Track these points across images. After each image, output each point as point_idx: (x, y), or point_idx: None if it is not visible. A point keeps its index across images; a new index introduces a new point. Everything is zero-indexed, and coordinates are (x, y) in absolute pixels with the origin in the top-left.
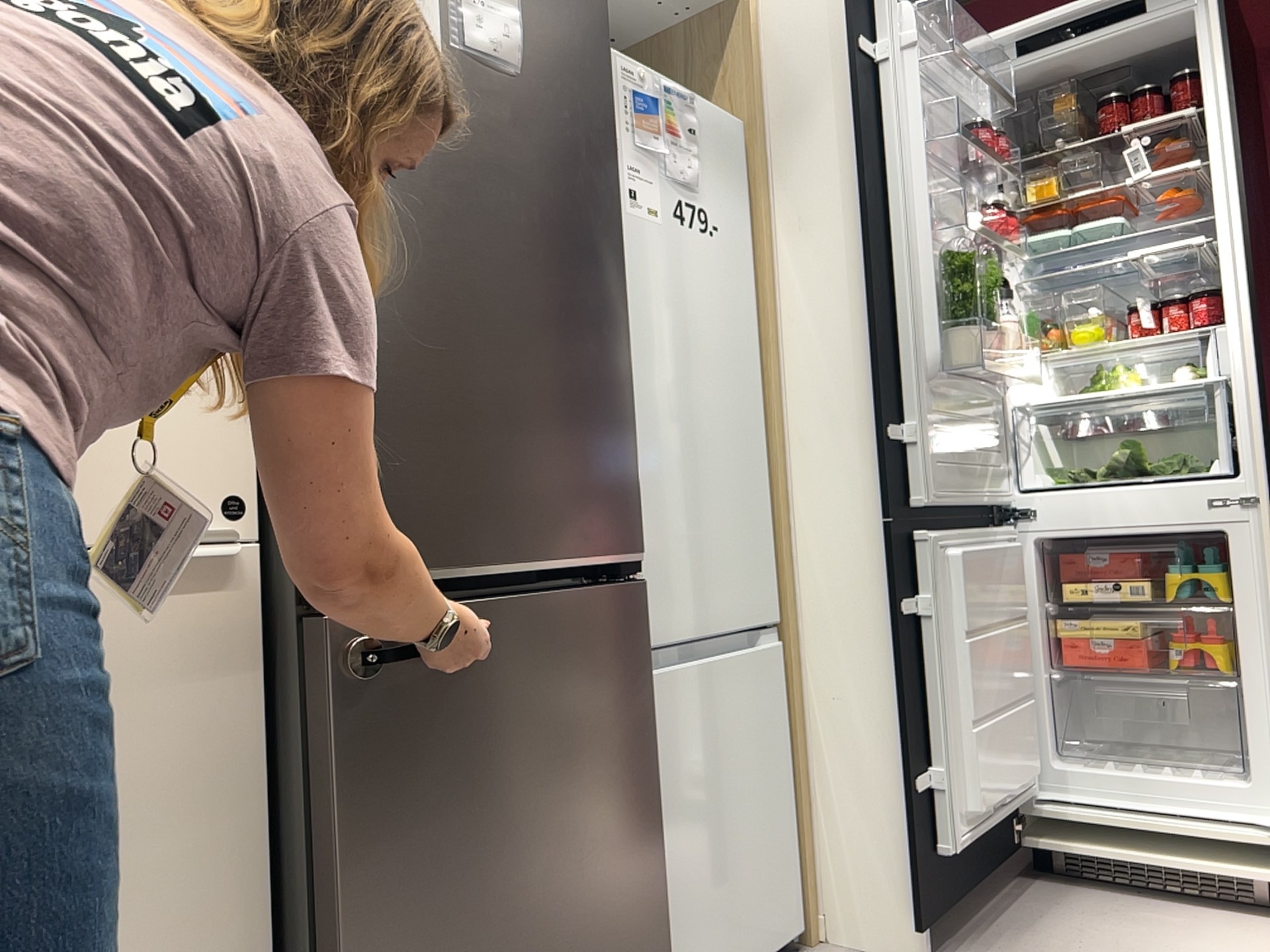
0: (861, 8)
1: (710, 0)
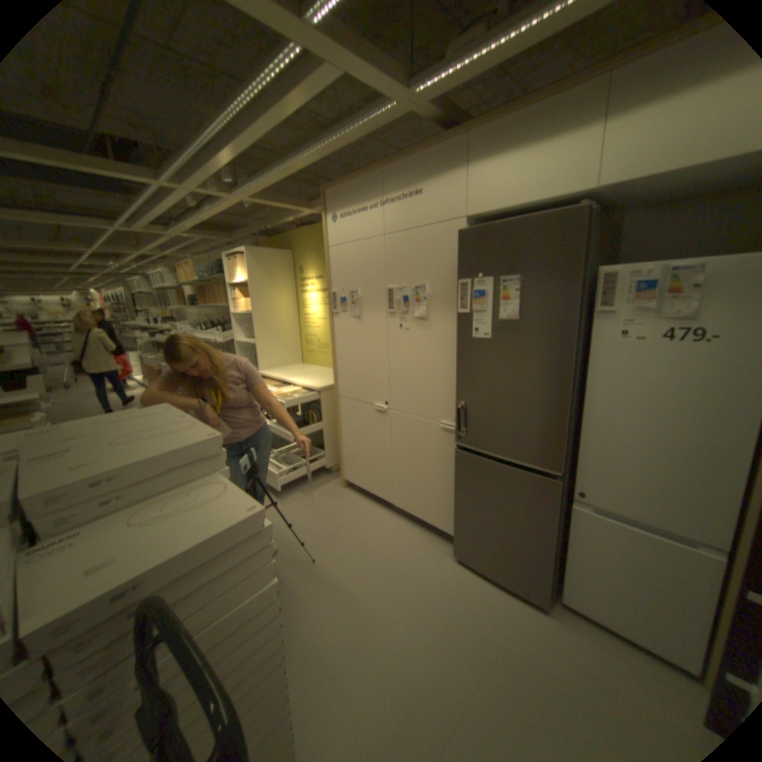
0: None
1: None
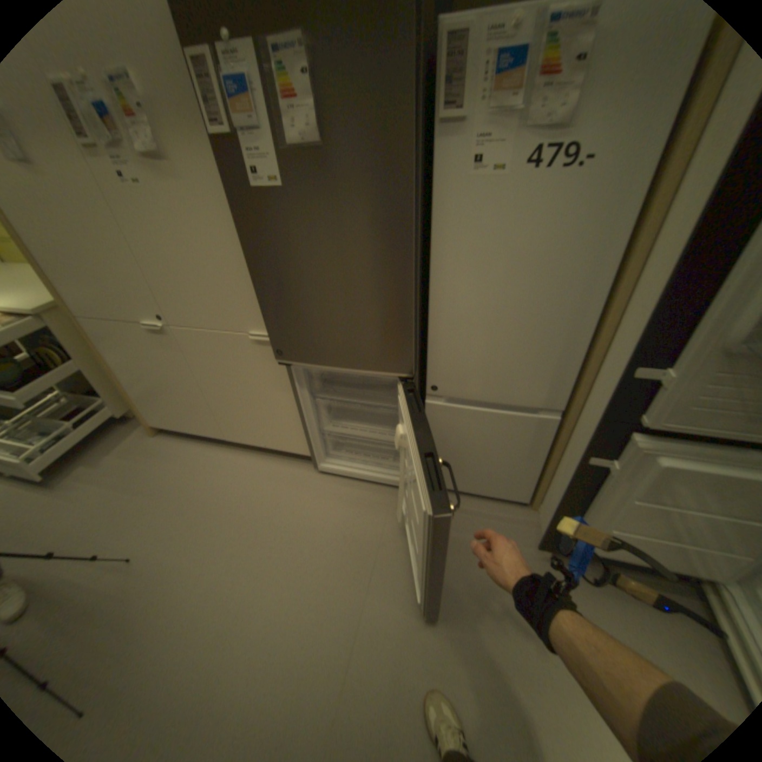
0: None
1: None
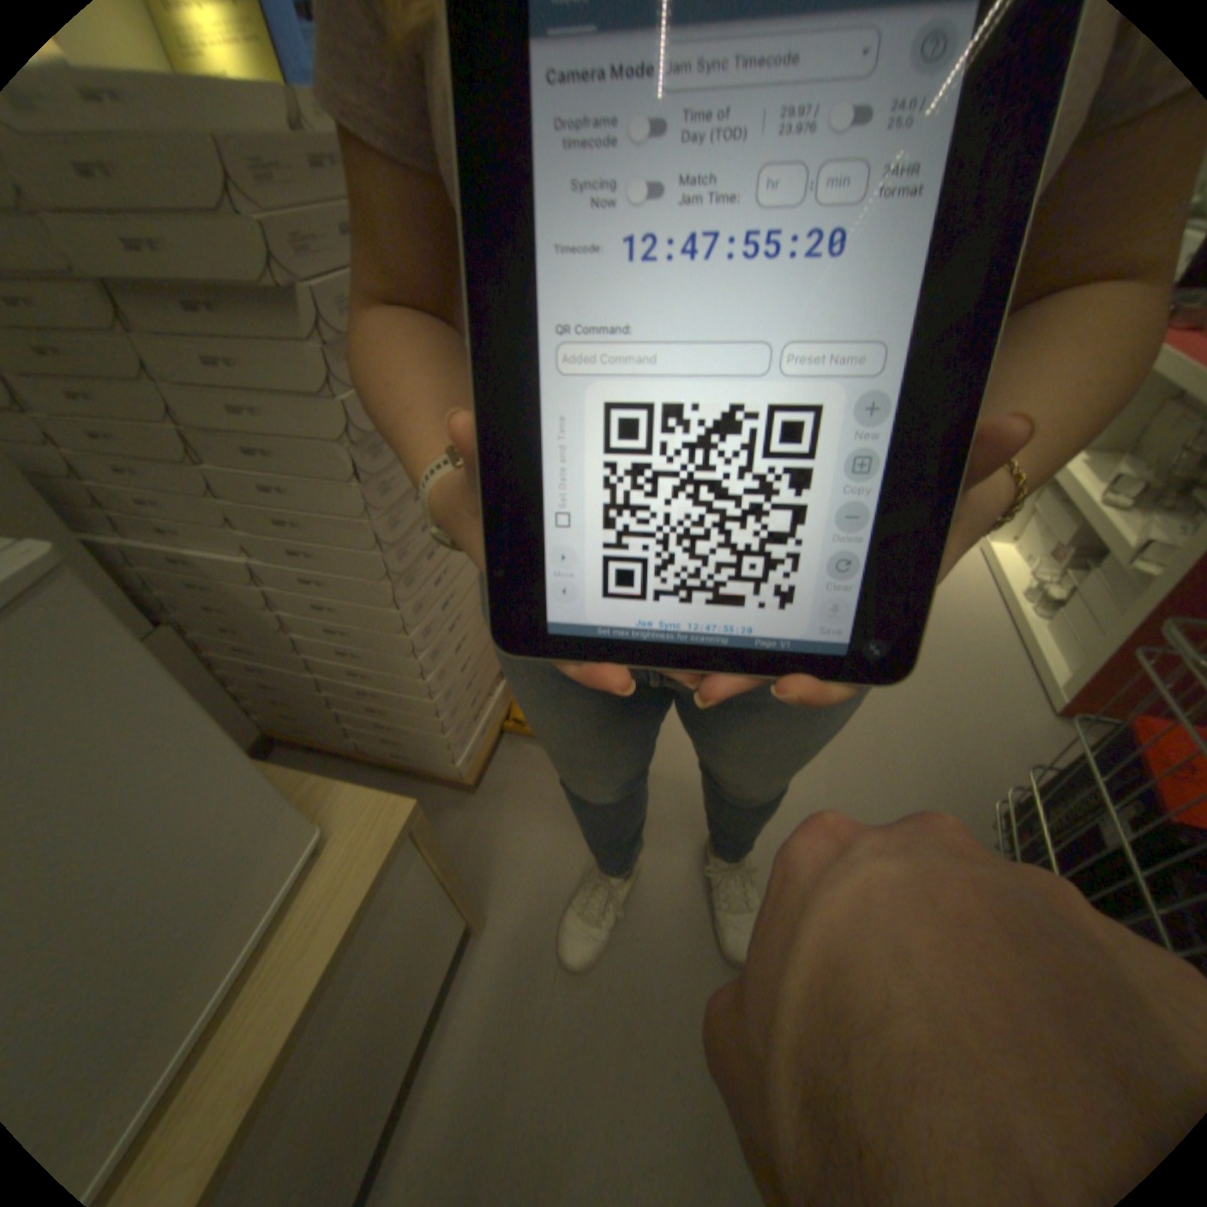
0: None
1: None
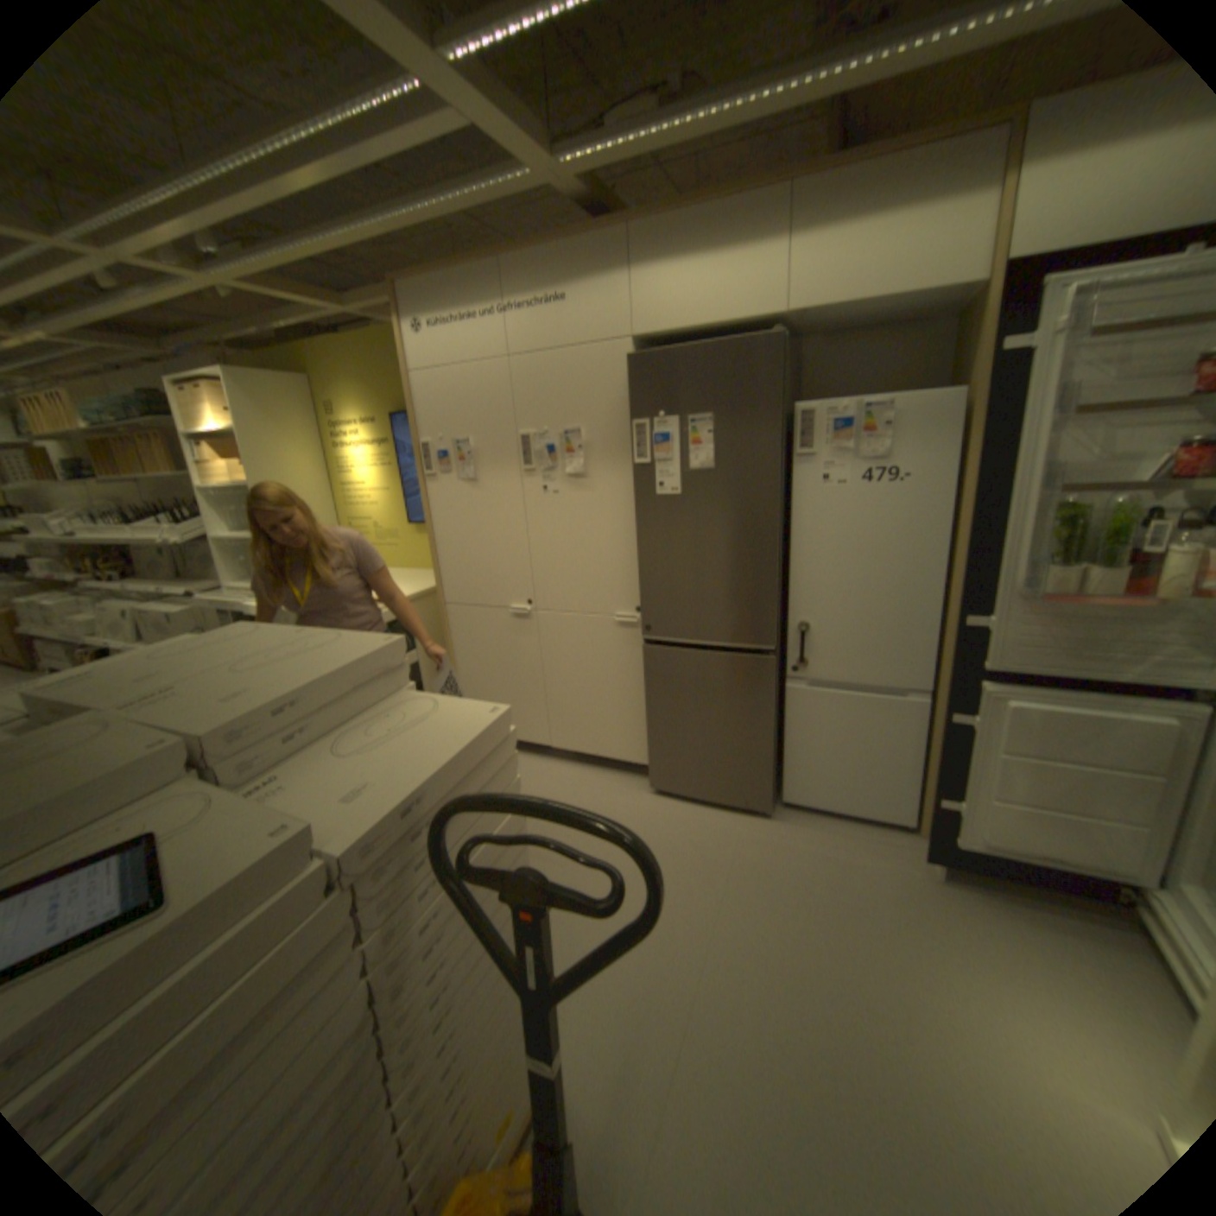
0: (1015, 312)
1: (976, 287)
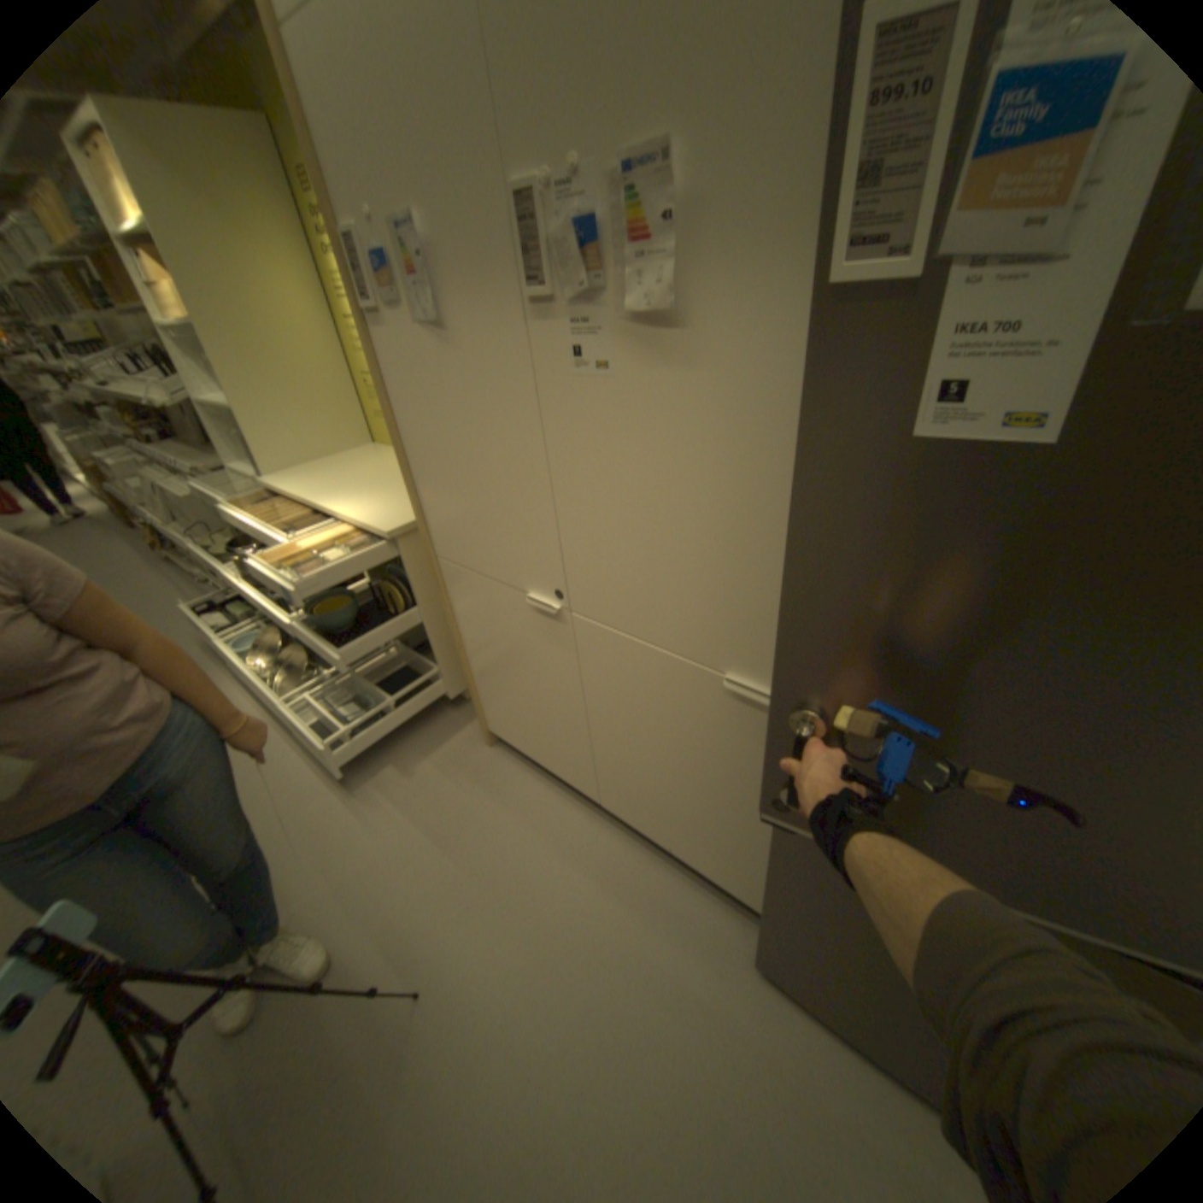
0: None
1: None
